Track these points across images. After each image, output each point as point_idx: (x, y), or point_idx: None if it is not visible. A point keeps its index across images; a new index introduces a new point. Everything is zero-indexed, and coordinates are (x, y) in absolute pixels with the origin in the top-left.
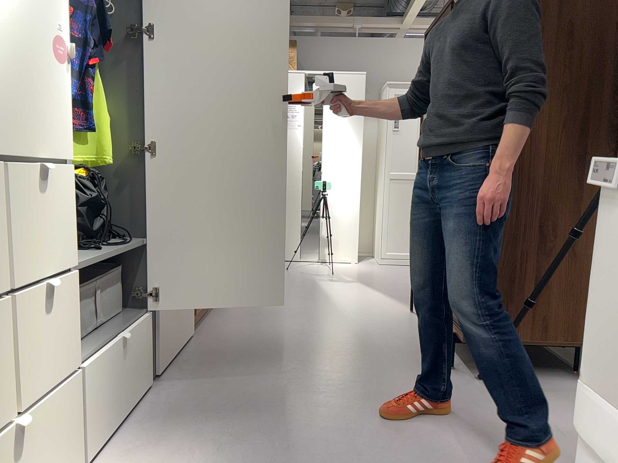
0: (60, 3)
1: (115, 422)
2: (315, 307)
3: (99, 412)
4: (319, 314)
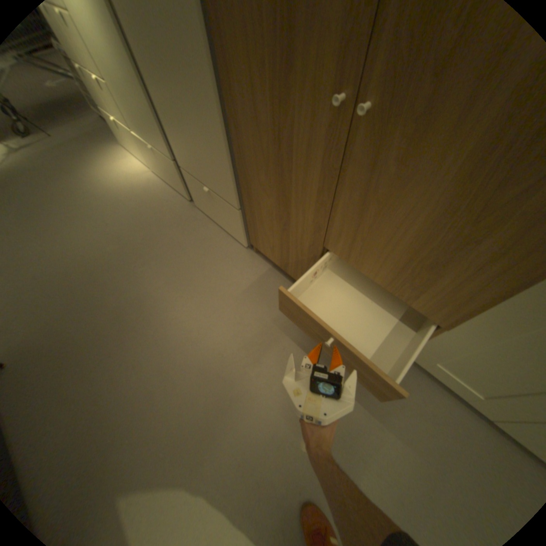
0: None
1: (161, 176)
2: (236, 423)
3: (148, 159)
4: (206, 397)
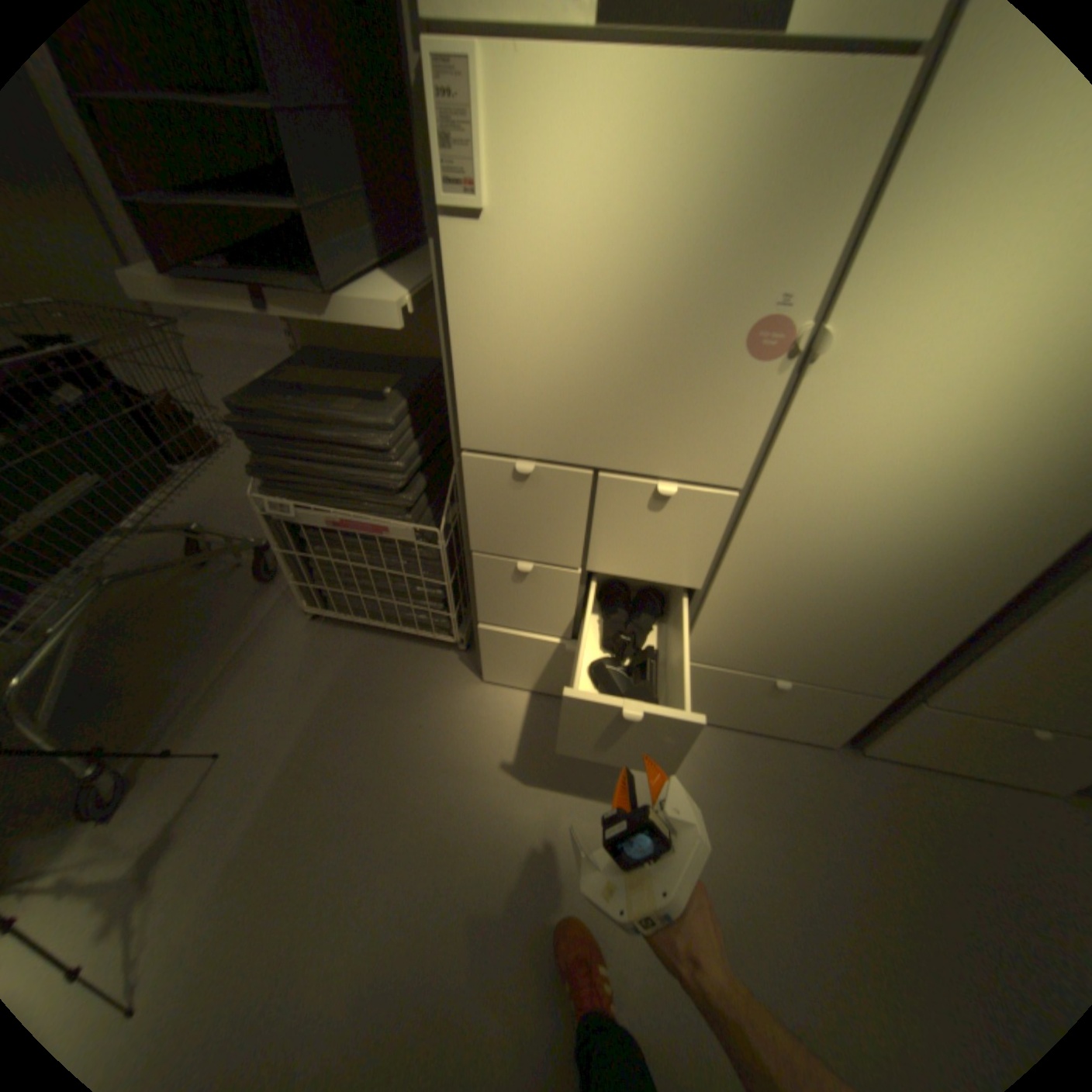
0: (841, 245)
1: (726, 723)
2: None
3: (697, 701)
4: None
